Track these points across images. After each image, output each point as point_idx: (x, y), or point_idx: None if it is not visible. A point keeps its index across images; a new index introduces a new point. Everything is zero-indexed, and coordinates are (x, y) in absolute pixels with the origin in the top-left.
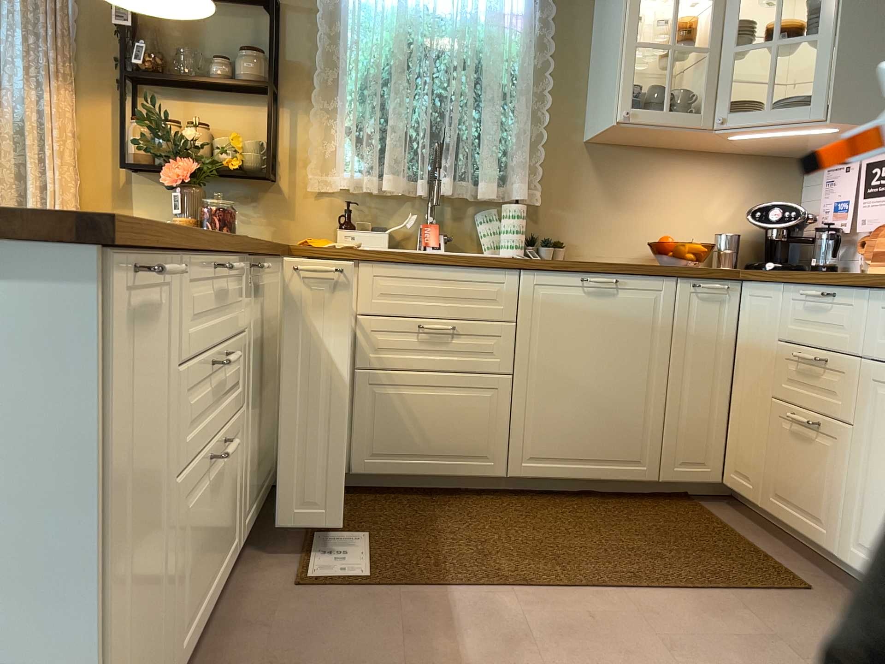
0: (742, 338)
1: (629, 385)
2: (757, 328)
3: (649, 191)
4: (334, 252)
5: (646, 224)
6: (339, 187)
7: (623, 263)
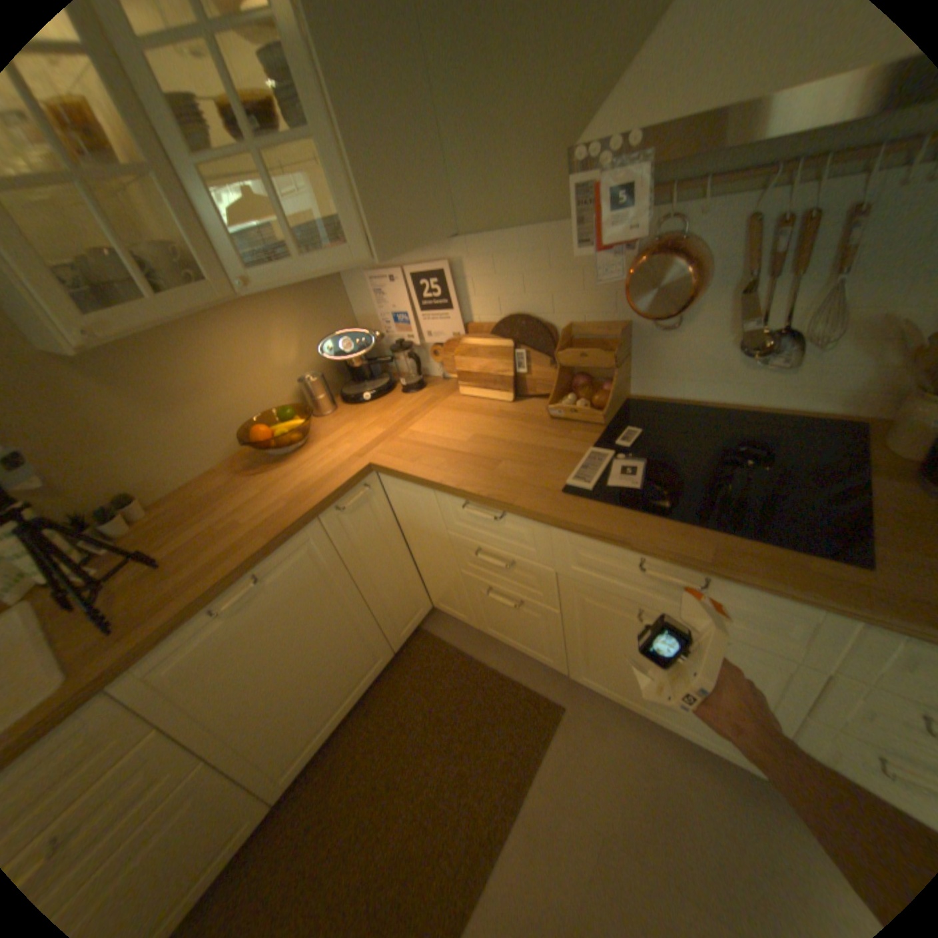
0: (400, 517)
1: (331, 634)
2: (414, 513)
3: (192, 372)
4: None
5: (215, 409)
6: None
7: (244, 554)
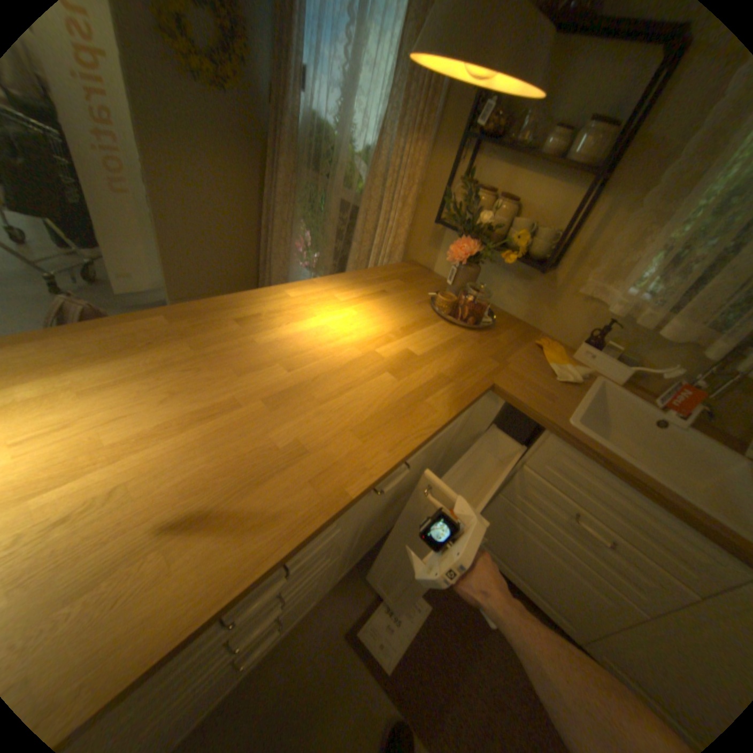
0: None
1: None
2: None
3: None
4: (534, 413)
5: None
6: (610, 307)
7: None
